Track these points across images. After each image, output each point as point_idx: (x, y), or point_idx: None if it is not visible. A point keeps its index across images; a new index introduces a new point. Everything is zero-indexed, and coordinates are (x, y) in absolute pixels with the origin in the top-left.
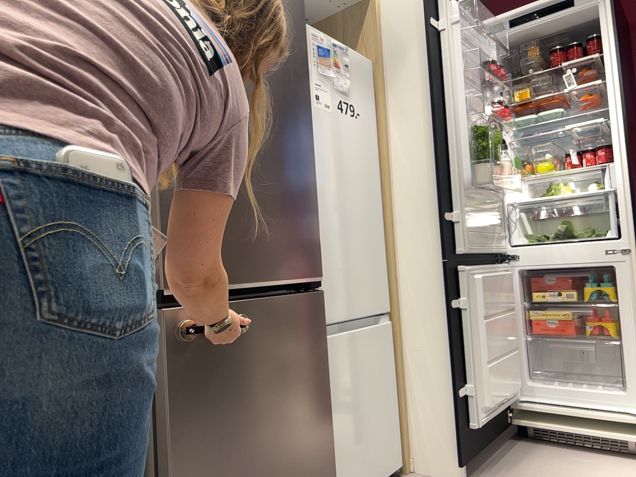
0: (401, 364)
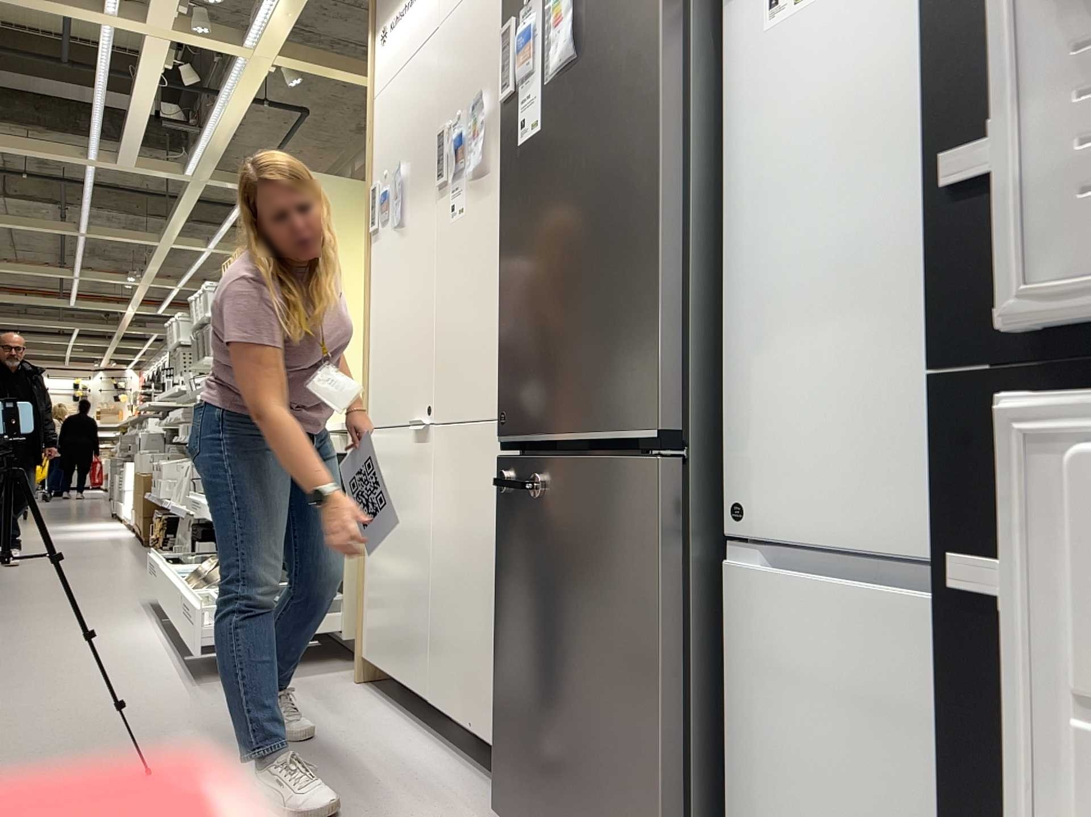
0: None
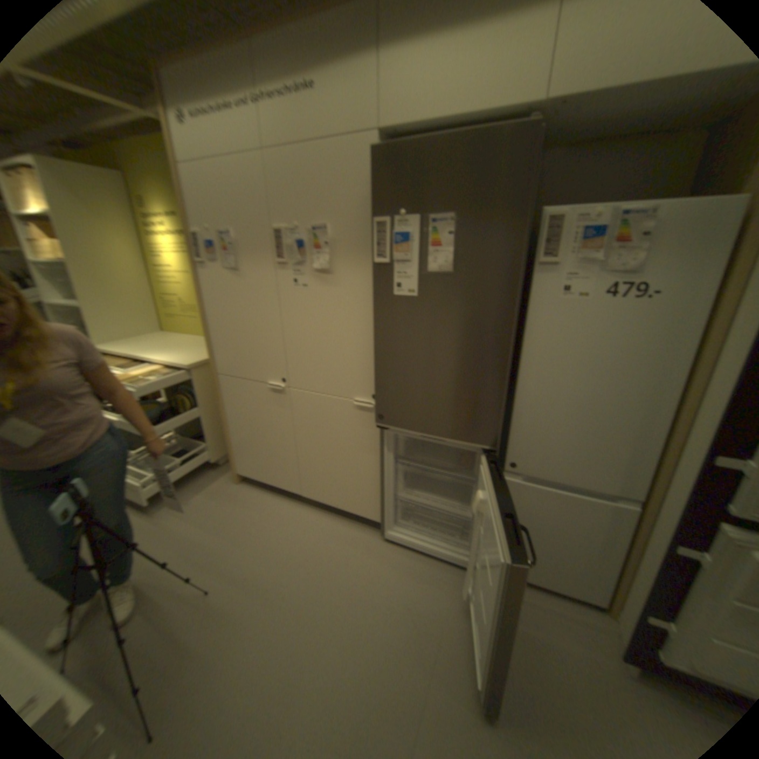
0: (640, 548)
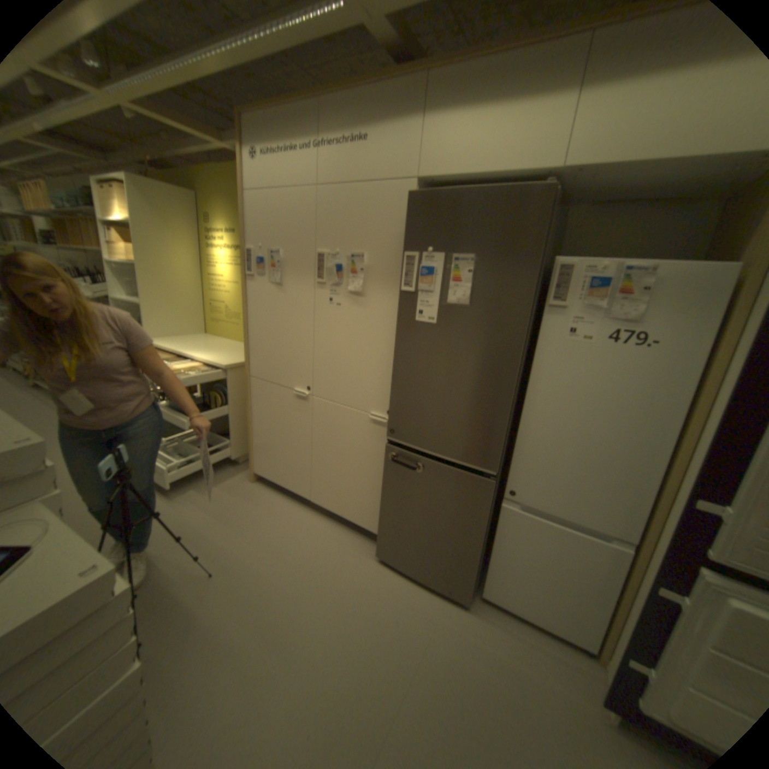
0: (632, 593)
